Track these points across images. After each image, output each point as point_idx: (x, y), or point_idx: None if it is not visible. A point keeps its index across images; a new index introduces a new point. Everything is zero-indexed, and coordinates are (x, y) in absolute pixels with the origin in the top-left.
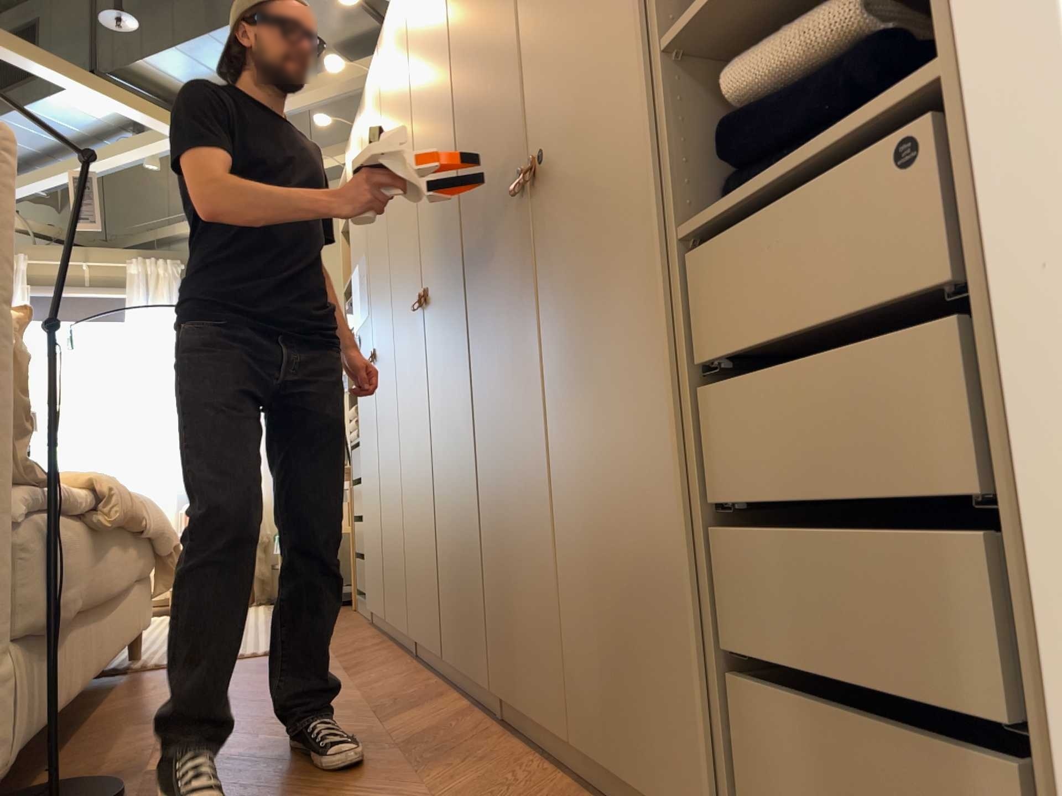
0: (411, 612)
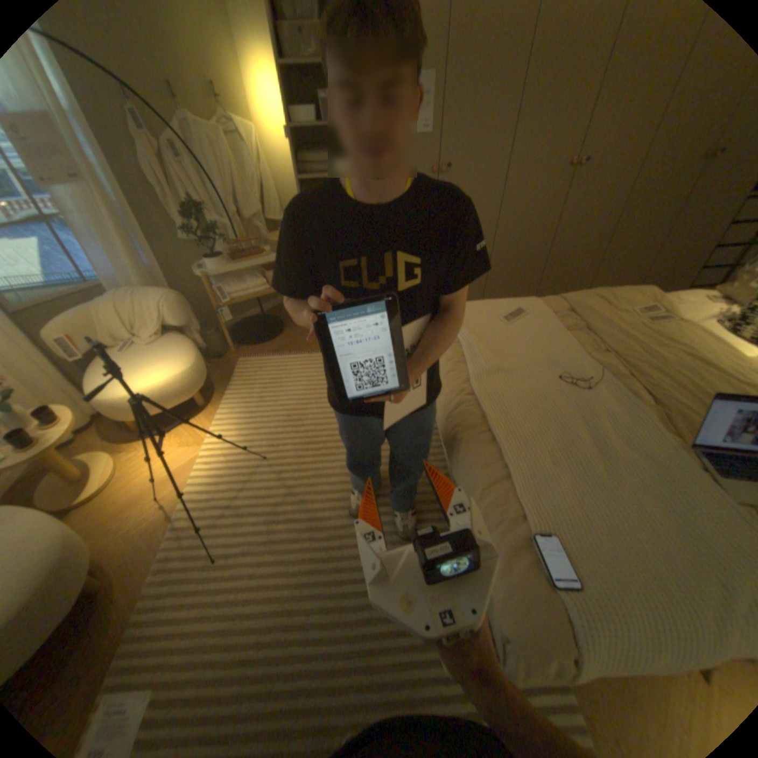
0: None
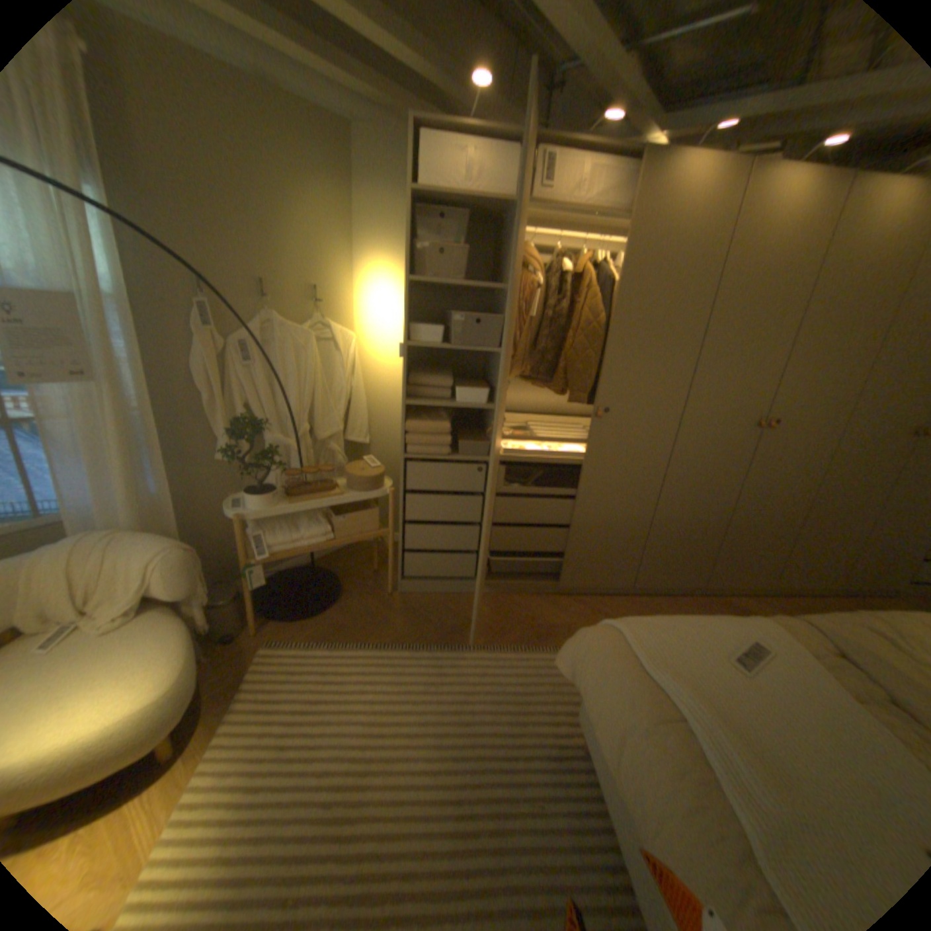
0: (630, 582)
